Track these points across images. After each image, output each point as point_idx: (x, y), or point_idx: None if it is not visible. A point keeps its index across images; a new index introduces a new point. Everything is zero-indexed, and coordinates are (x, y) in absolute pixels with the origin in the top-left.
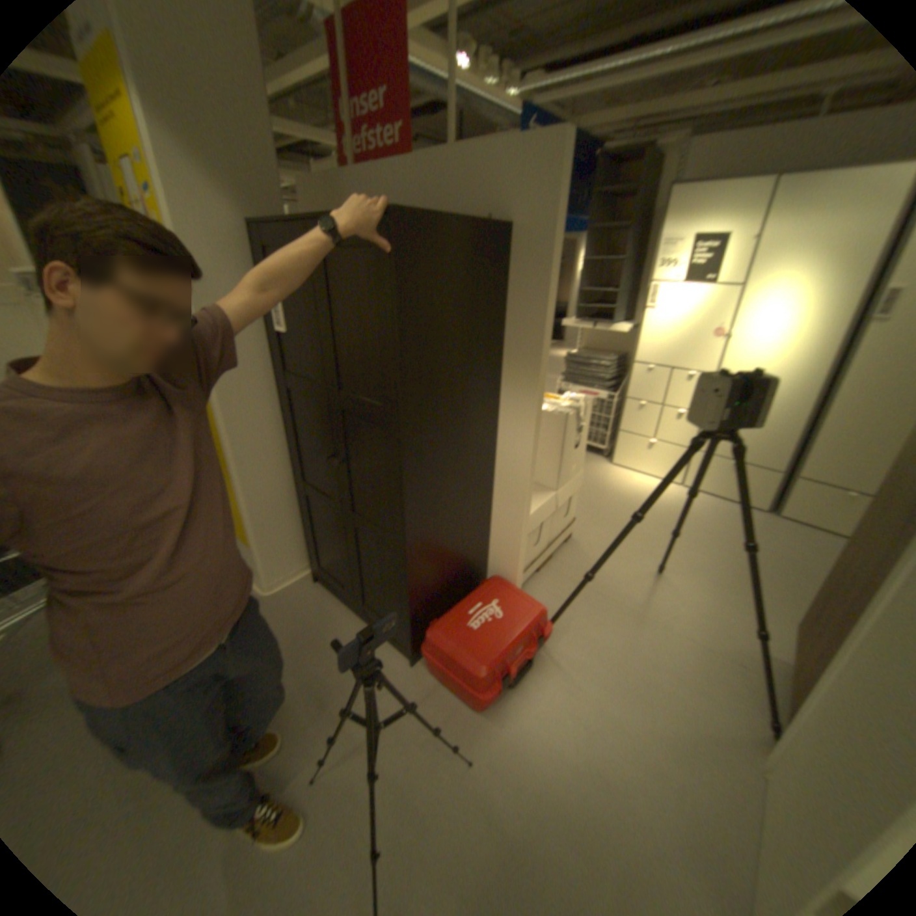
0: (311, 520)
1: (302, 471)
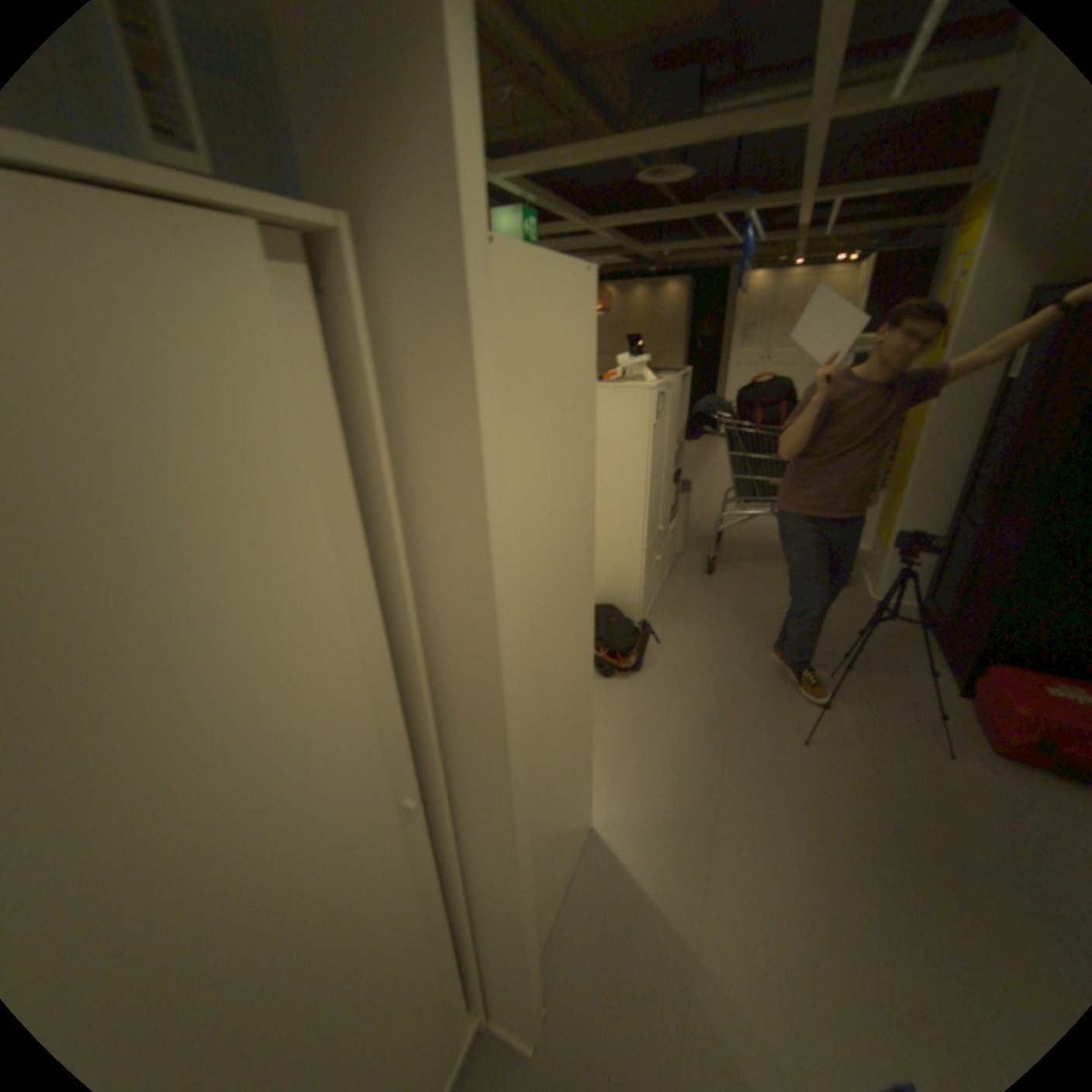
0: (951, 558)
1: (968, 509)
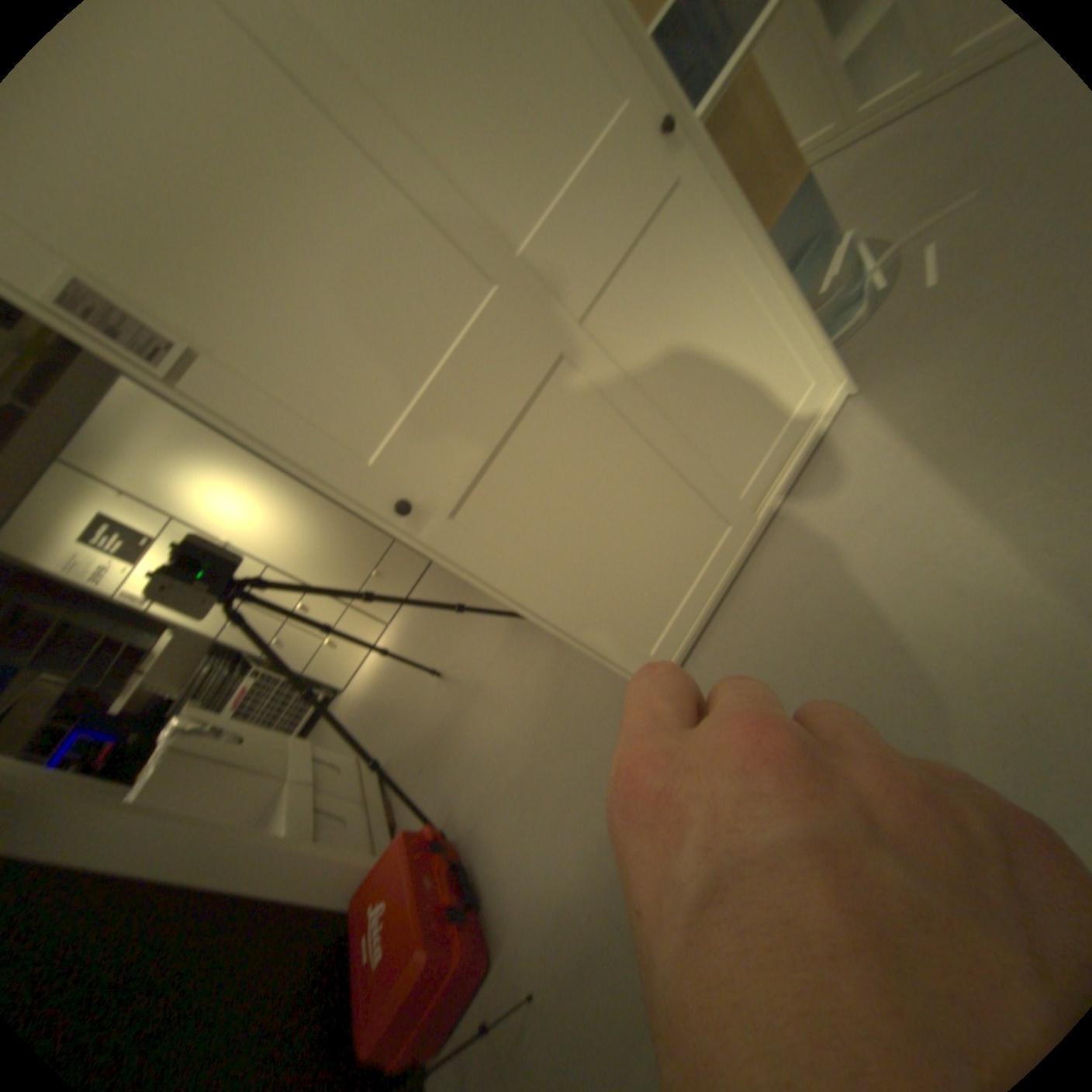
0: None
1: None
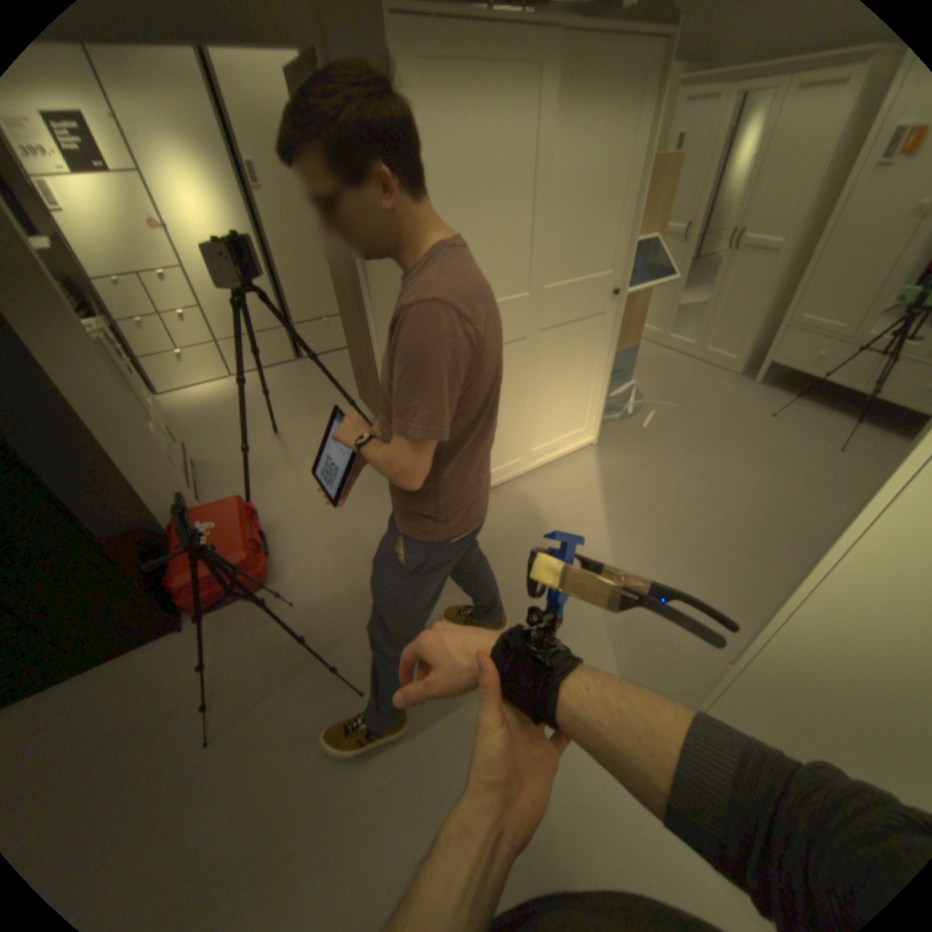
0: None
1: None
